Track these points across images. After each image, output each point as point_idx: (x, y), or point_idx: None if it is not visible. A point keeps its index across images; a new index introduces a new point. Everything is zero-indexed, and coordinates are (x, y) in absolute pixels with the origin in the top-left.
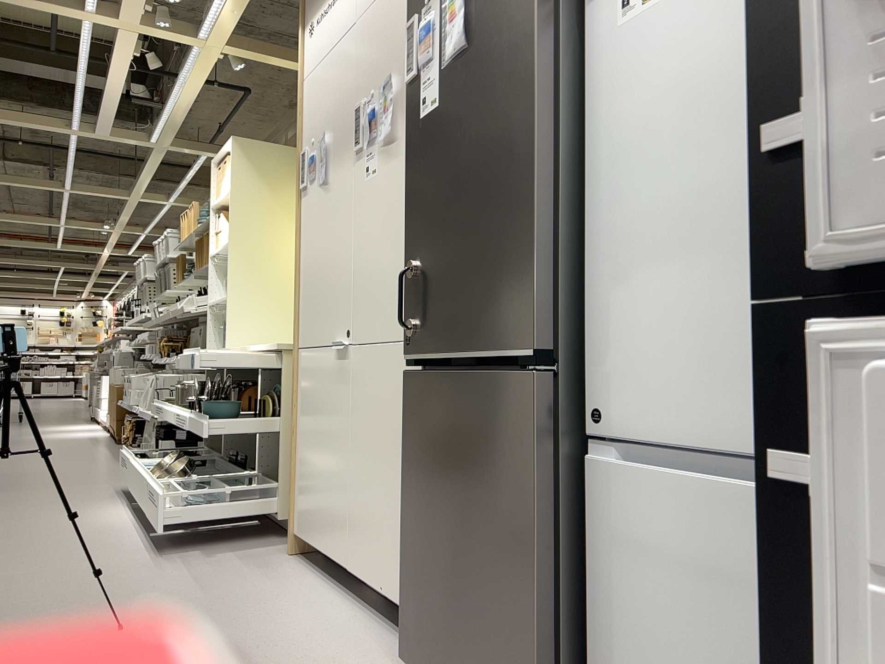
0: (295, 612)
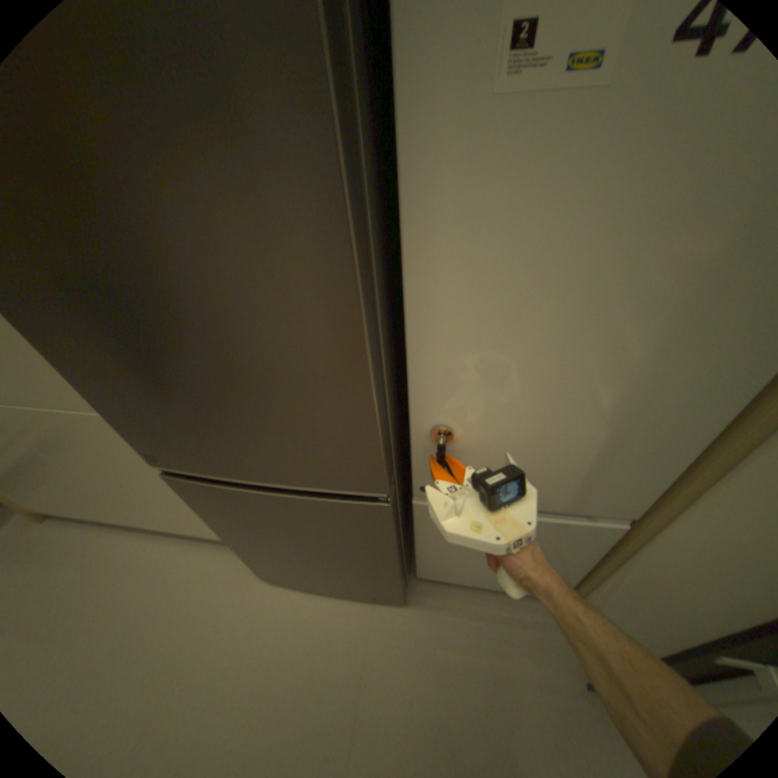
0: (124, 584)
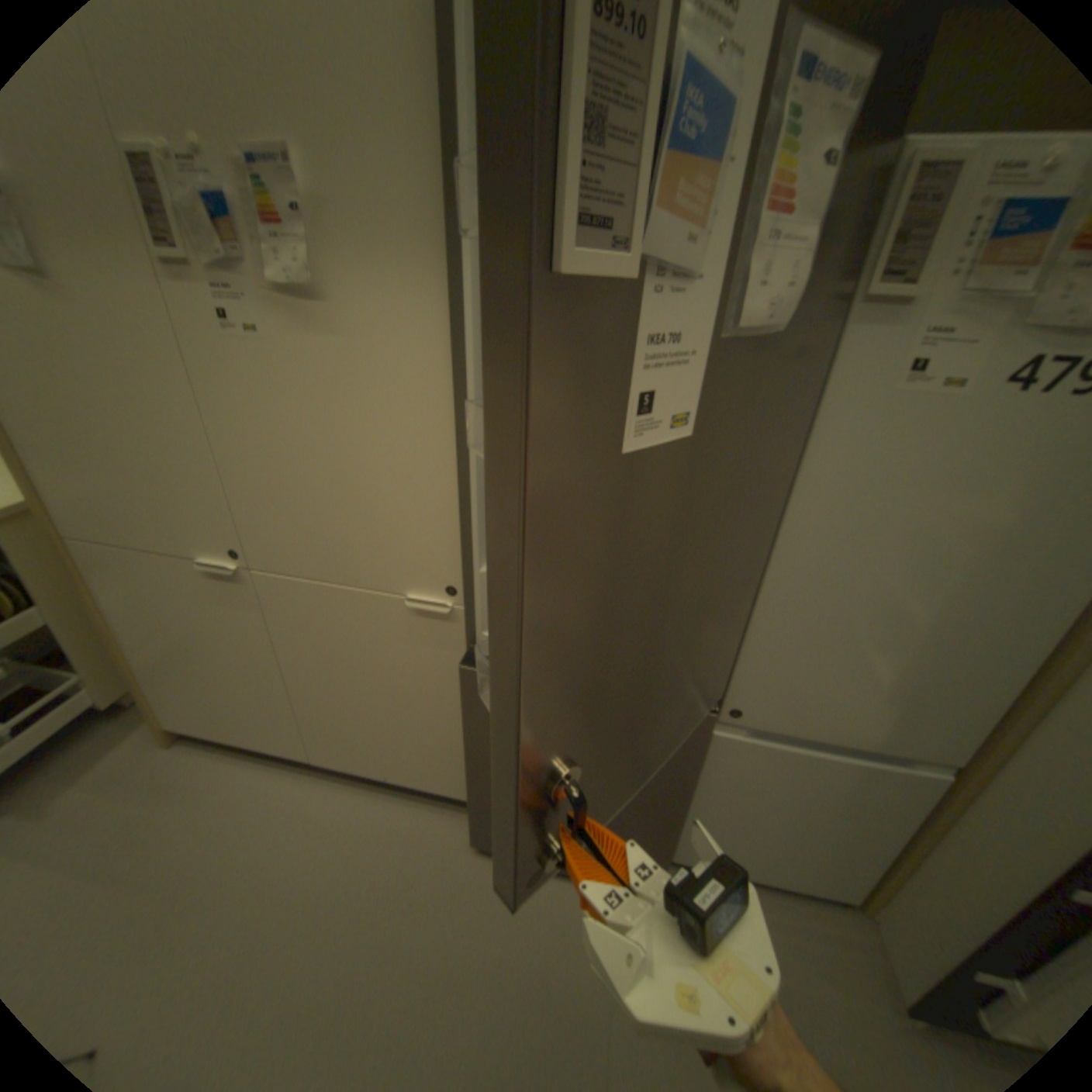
0: (286, 839)
